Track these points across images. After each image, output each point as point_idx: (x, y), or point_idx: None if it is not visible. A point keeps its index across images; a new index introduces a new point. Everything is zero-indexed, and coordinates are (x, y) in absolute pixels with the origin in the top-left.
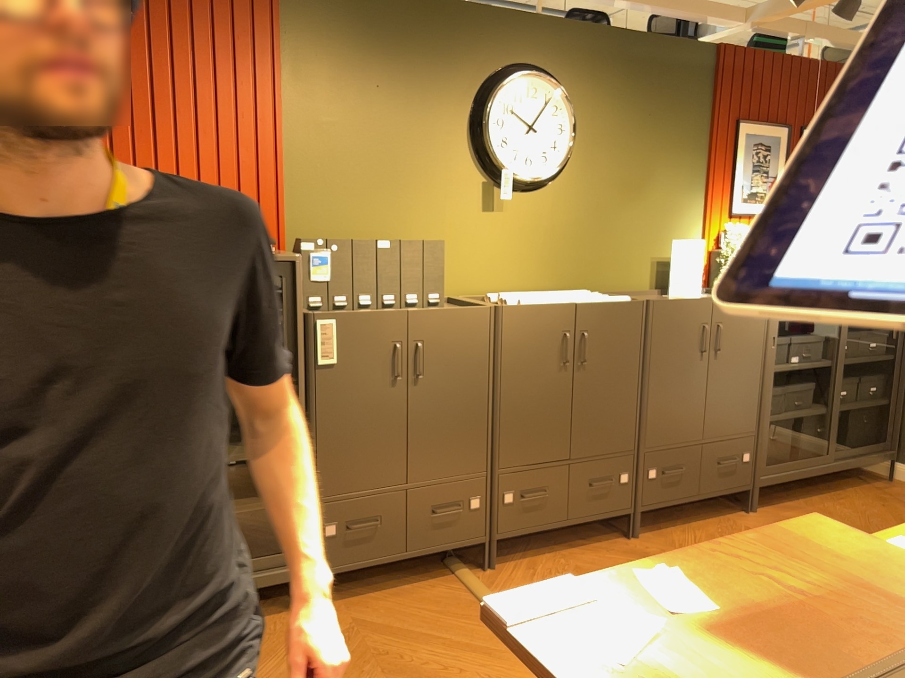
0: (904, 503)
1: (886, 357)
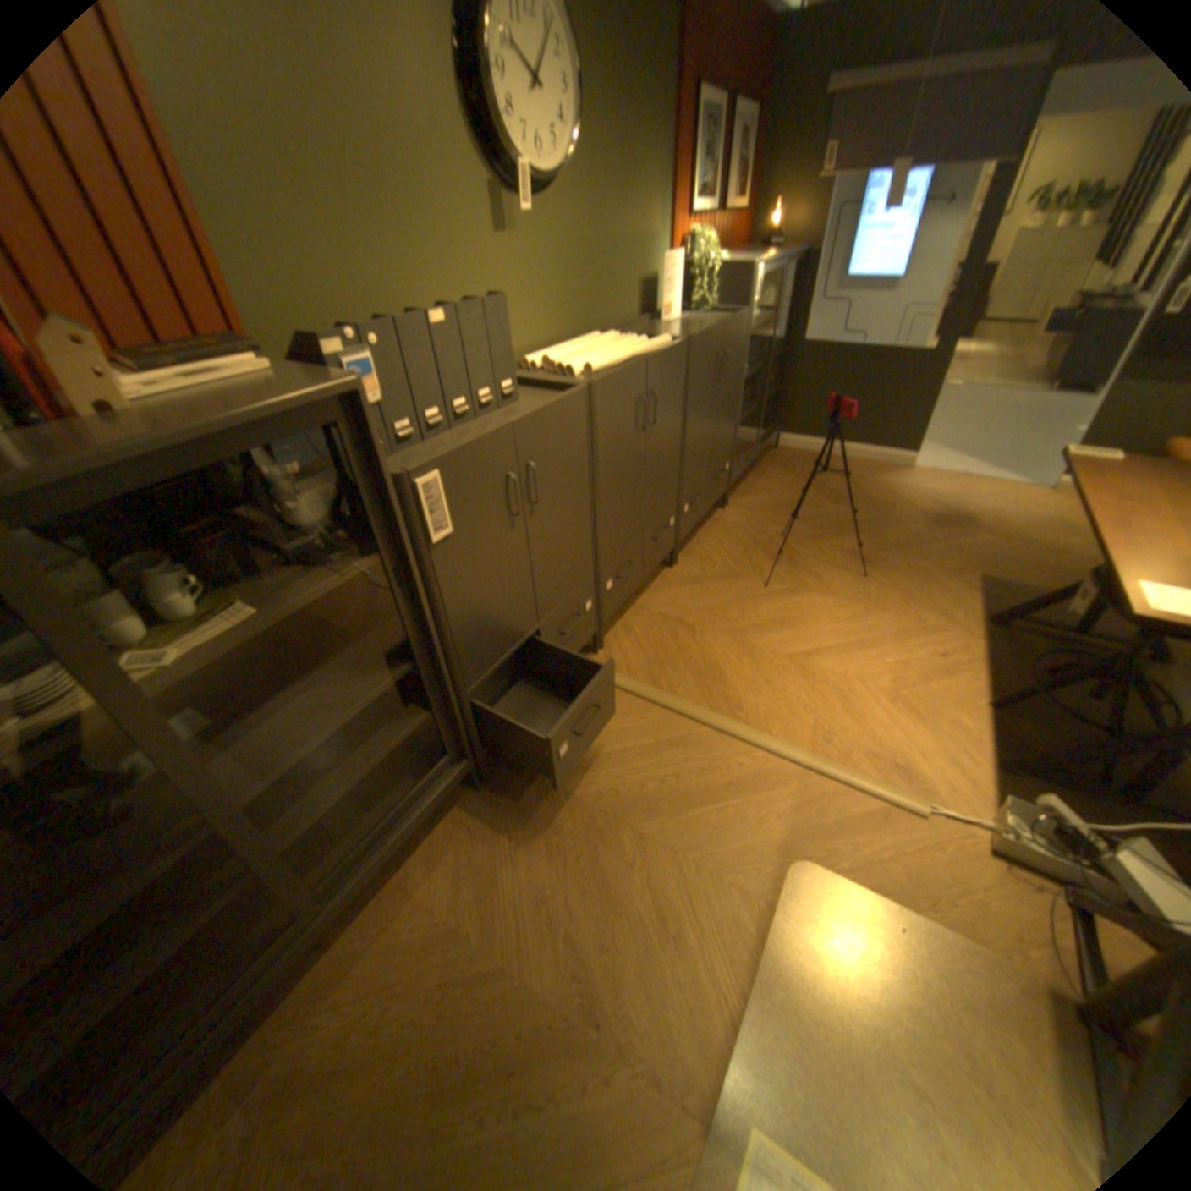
0: (797, 466)
1: (782, 349)
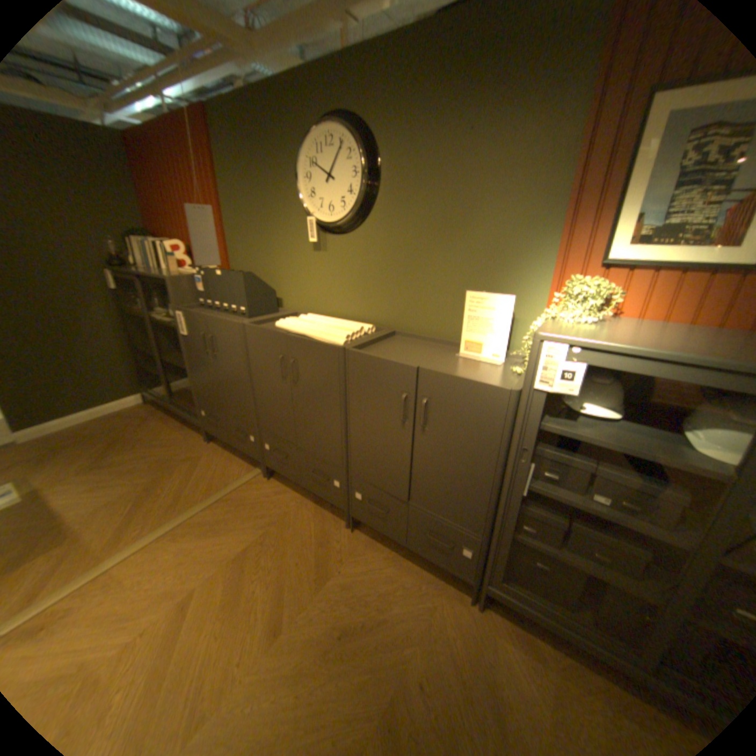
0: None
1: None
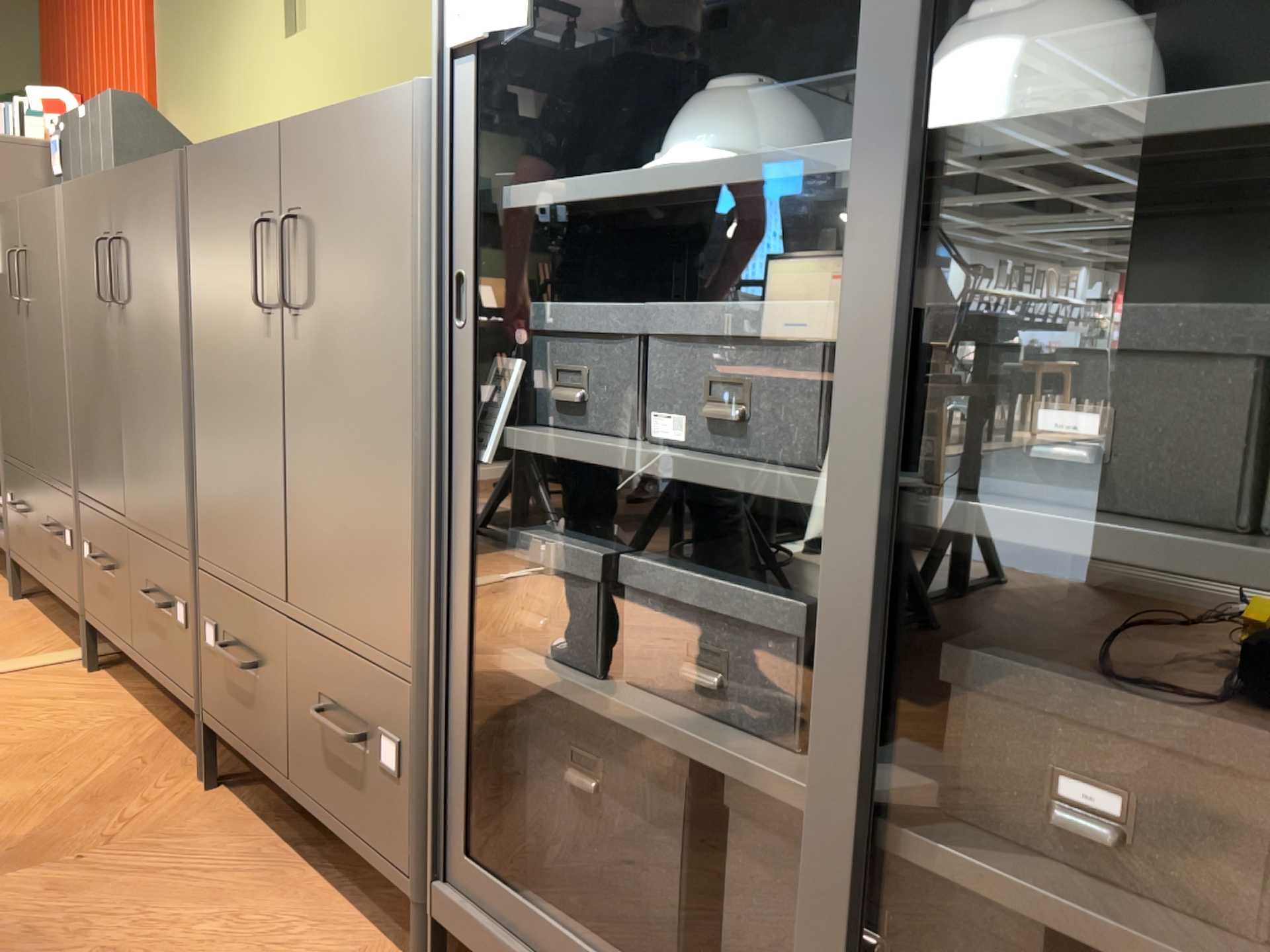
0: None
1: None
